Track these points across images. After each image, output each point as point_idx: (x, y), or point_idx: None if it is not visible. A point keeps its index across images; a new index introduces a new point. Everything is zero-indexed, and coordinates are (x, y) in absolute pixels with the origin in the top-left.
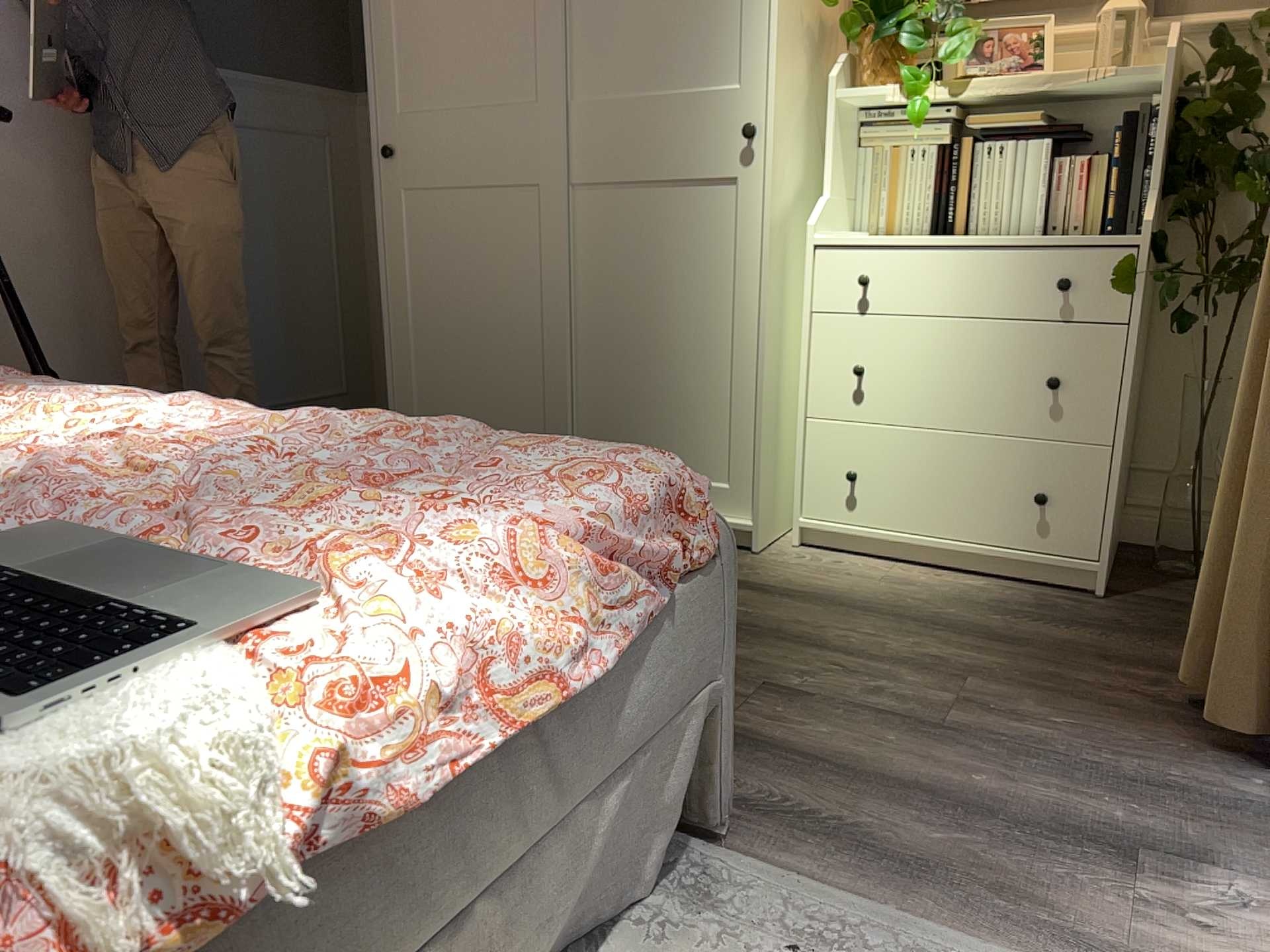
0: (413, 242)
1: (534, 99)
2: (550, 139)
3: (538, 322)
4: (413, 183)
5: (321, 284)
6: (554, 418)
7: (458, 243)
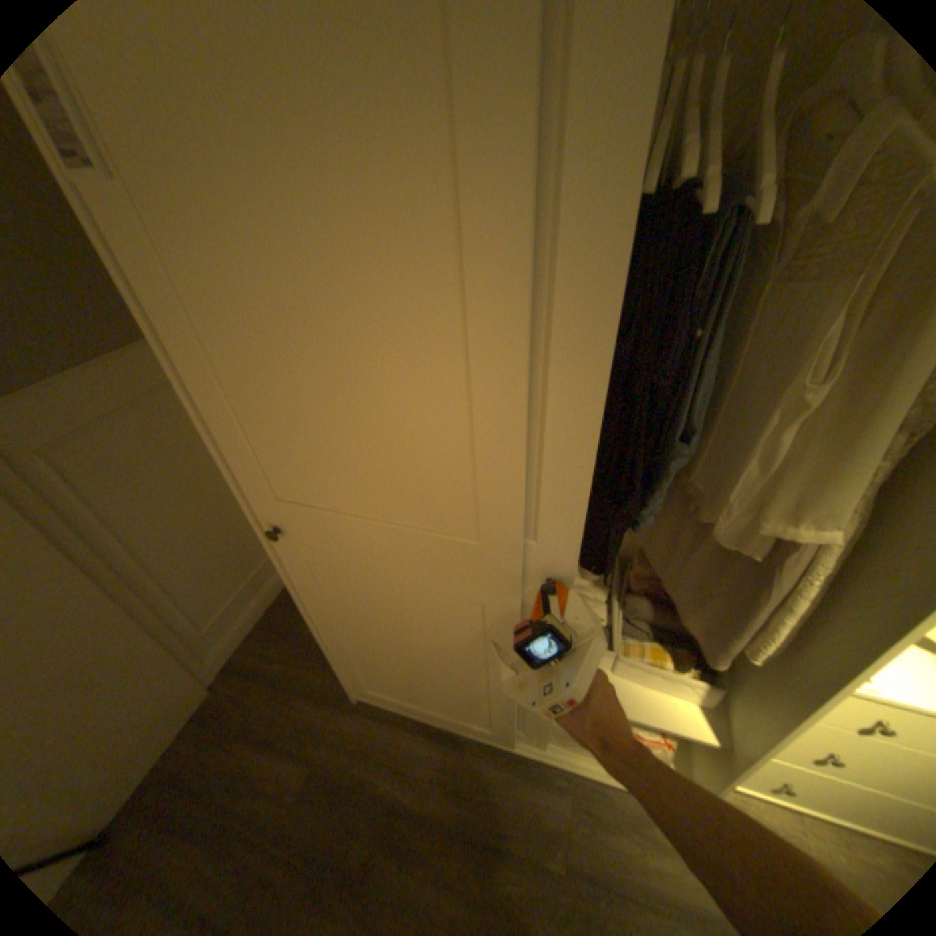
0: (327, 595)
1: (475, 541)
2: (501, 581)
3: (484, 678)
4: (315, 561)
5: (226, 505)
6: (502, 723)
7: (382, 611)
